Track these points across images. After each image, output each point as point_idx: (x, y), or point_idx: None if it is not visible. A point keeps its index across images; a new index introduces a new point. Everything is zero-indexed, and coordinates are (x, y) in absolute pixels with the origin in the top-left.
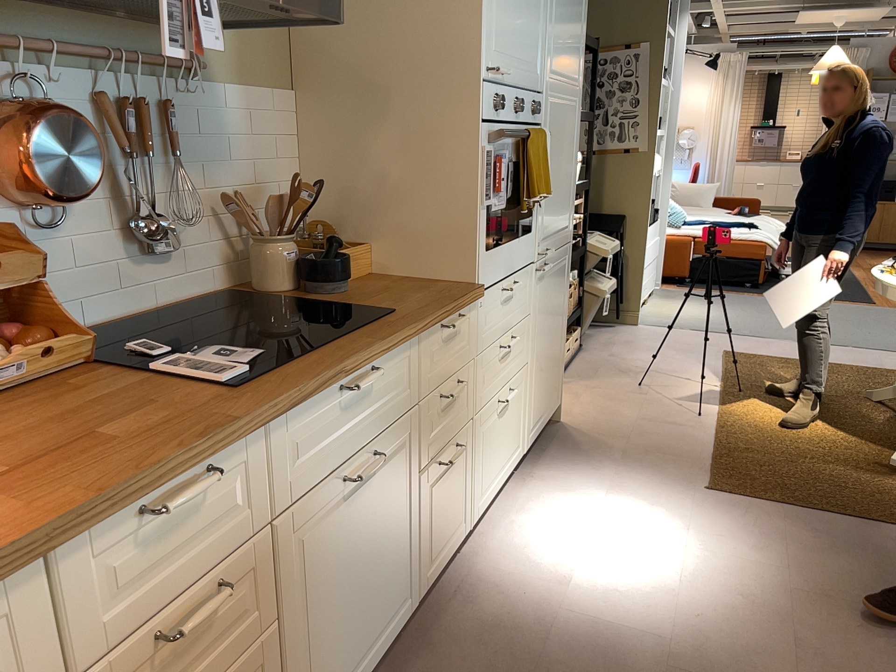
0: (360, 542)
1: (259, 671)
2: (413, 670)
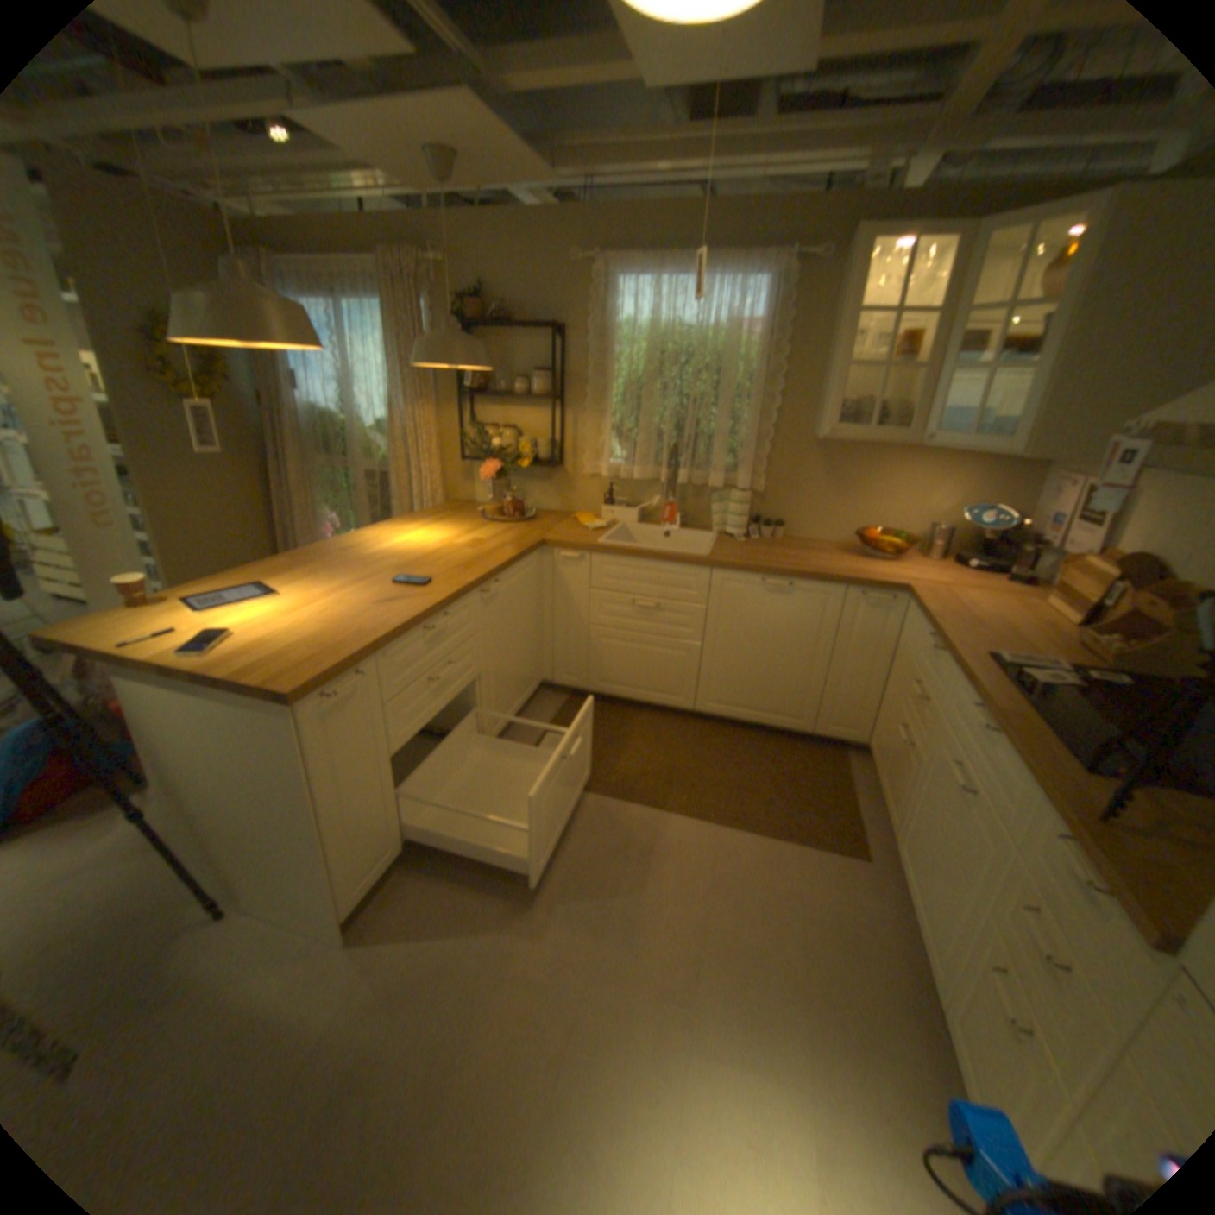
0: (950, 830)
1: (918, 769)
2: (903, 982)
